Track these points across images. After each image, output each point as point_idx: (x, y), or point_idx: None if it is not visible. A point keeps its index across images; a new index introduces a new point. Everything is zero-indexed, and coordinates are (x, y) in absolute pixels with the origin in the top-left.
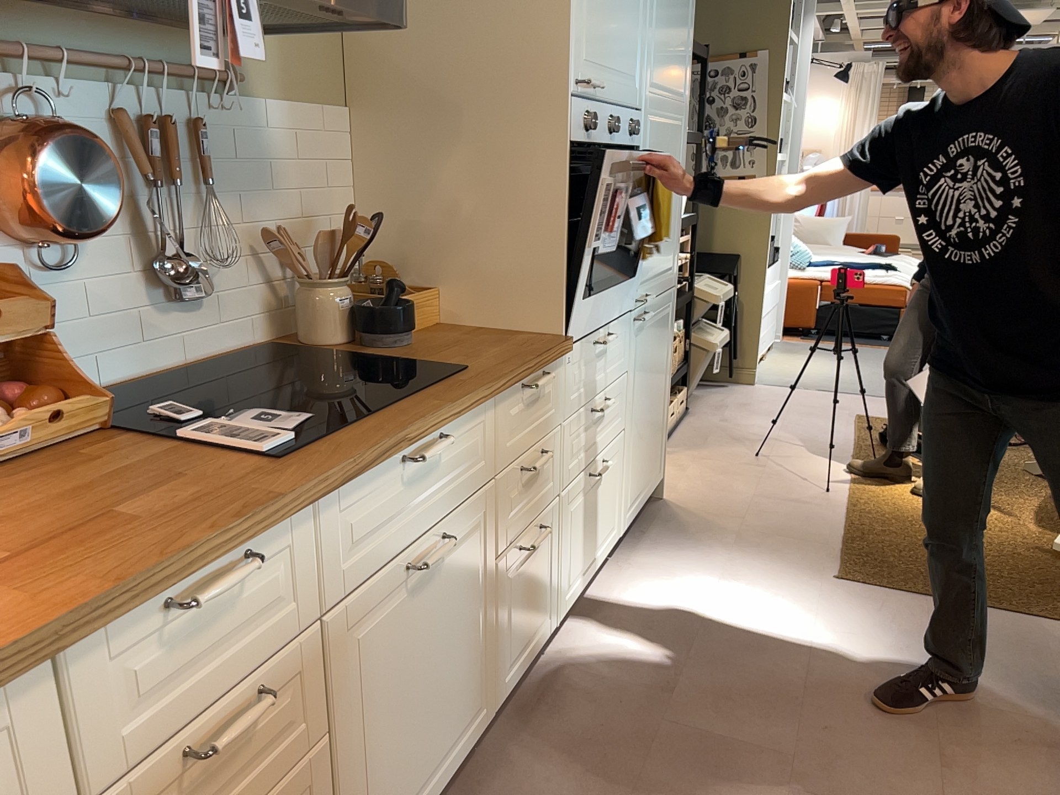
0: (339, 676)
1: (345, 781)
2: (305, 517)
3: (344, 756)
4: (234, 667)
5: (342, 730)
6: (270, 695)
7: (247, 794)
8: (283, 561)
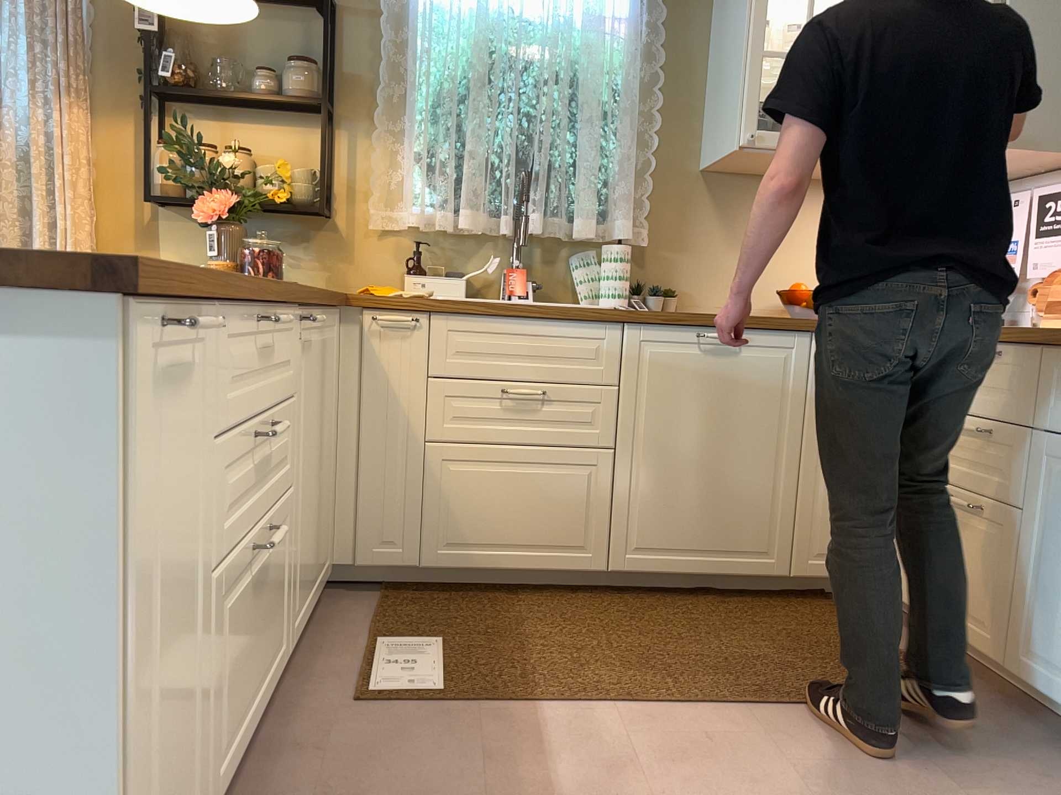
0: (1039, 483)
1: (1029, 566)
2: (1037, 356)
3: (1031, 545)
4: (988, 407)
5: (1034, 525)
6: (986, 432)
7: (979, 483)
8: (1022, 373)
